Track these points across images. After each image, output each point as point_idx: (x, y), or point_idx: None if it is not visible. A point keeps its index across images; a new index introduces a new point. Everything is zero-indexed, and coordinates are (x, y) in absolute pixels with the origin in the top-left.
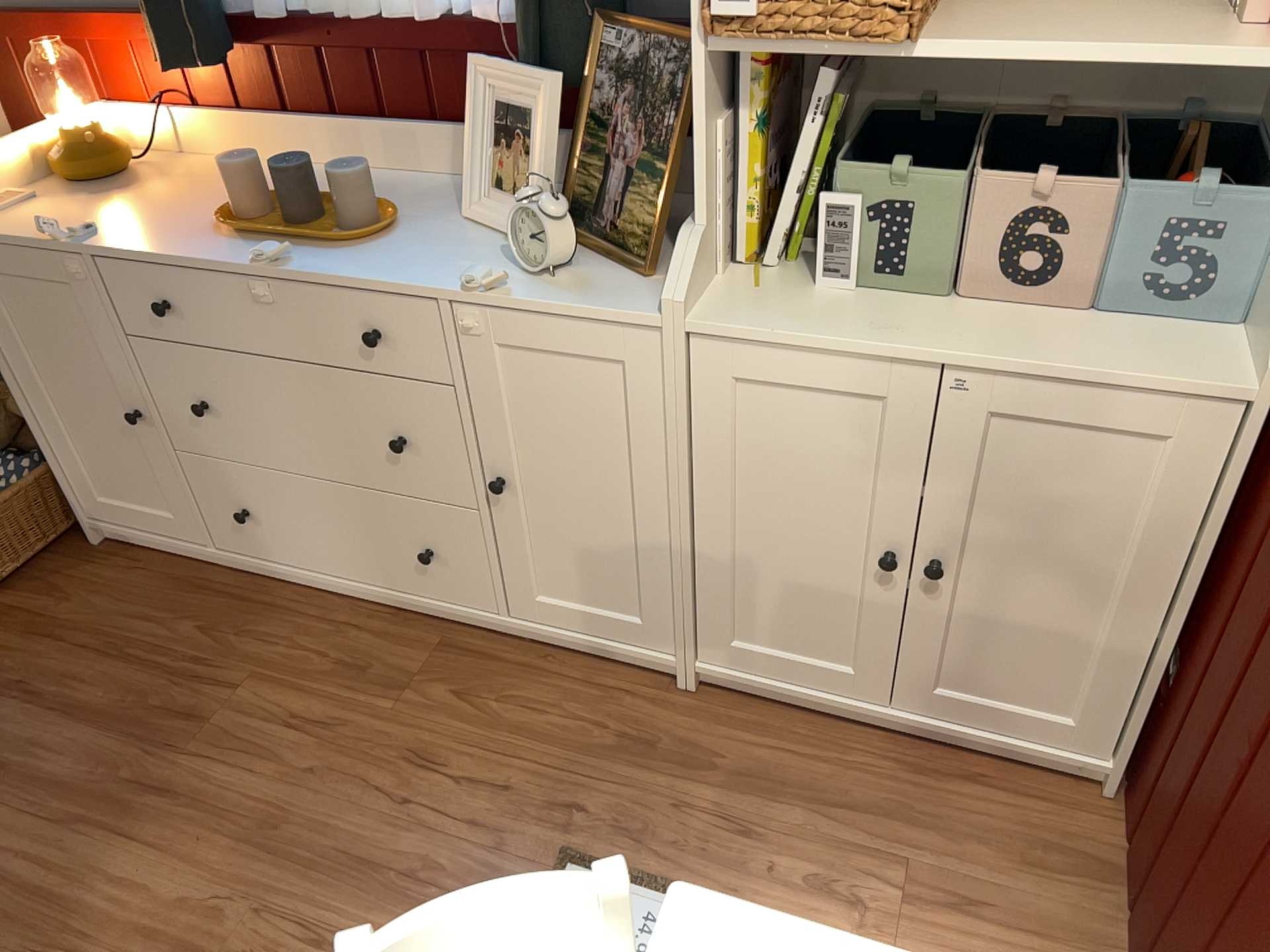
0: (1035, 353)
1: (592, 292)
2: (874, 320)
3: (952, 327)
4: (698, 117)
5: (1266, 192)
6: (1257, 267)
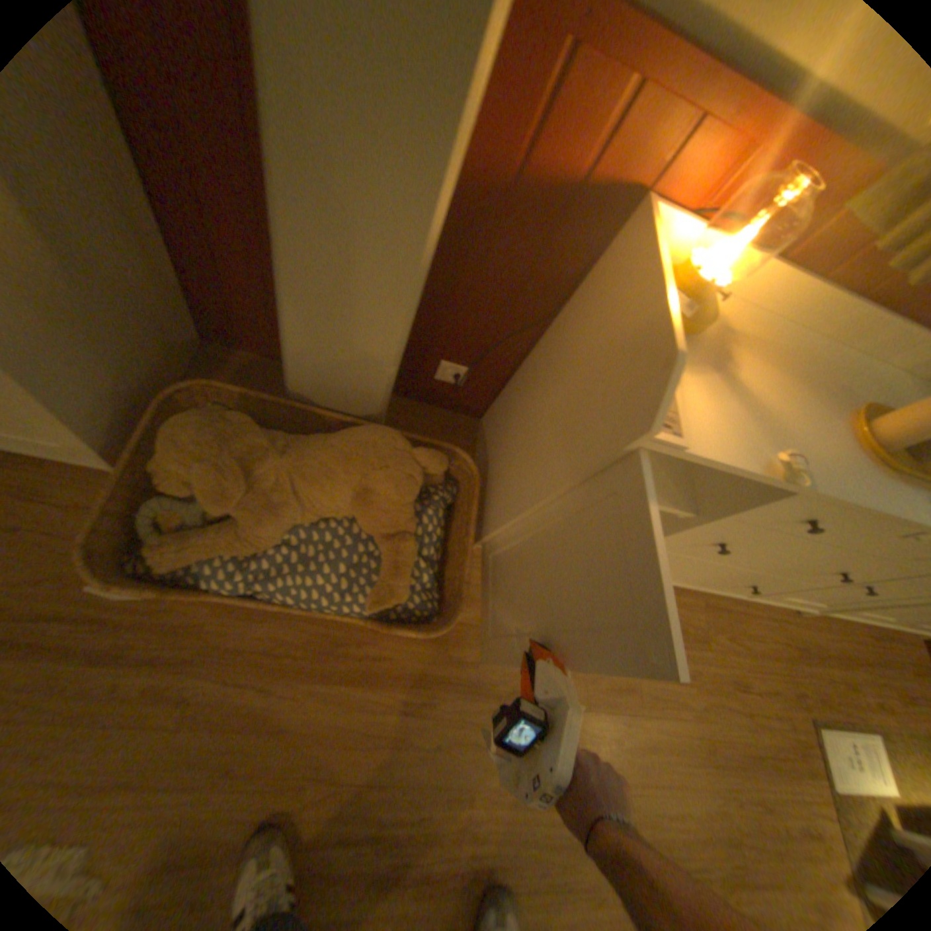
0: None
1: None
2: None
3: None
4: None
5: None
6: None
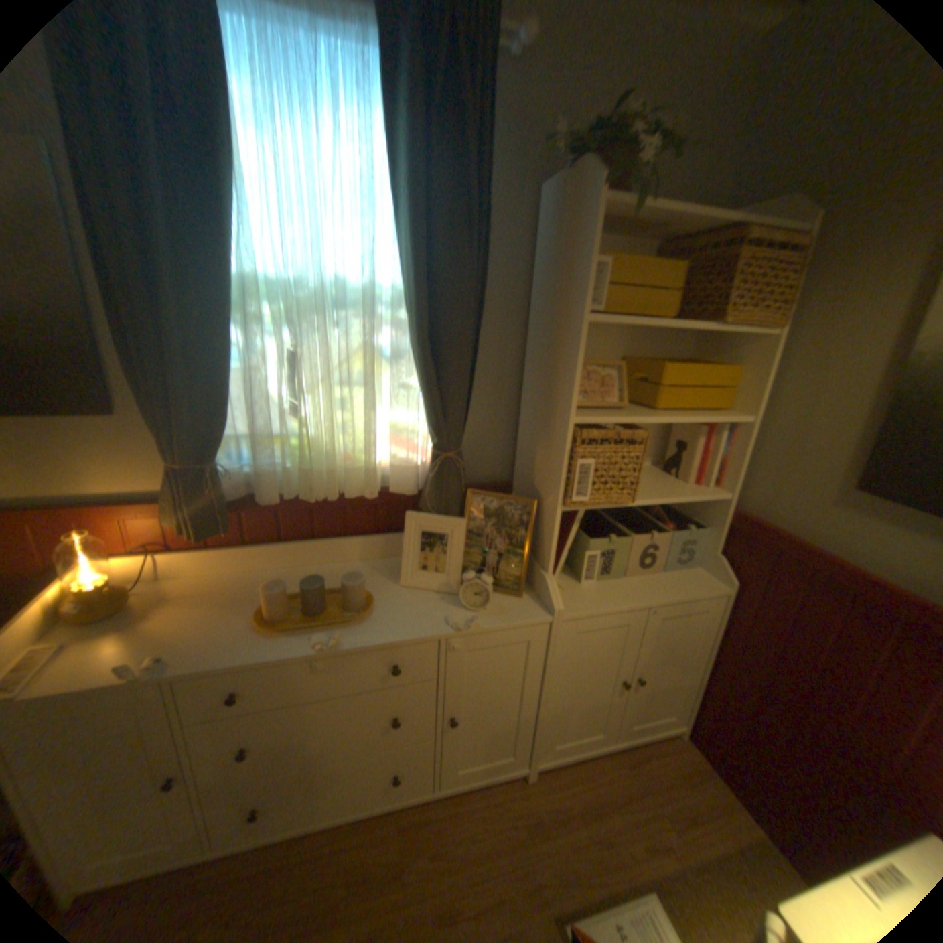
0: (673, 594)
1: (508, 612)
2: (616, 594)
3: (640, 590)
4: (553, 532)
5: (704, 527)
6: (709, 550)
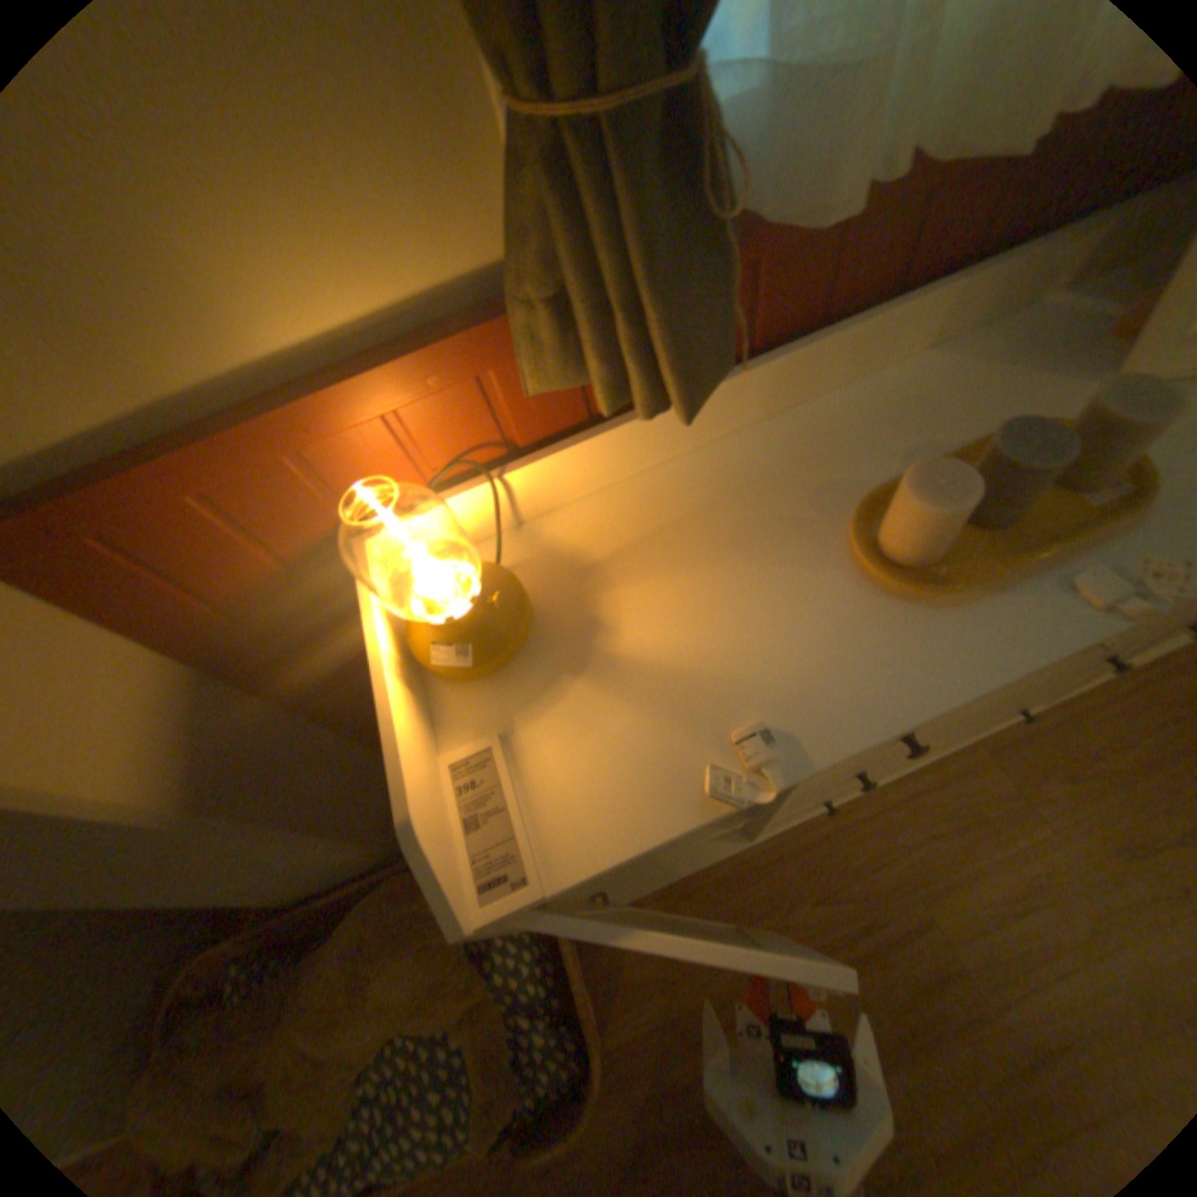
0: None
1: None
2: None
3: None
4: None
5: None
6: None
